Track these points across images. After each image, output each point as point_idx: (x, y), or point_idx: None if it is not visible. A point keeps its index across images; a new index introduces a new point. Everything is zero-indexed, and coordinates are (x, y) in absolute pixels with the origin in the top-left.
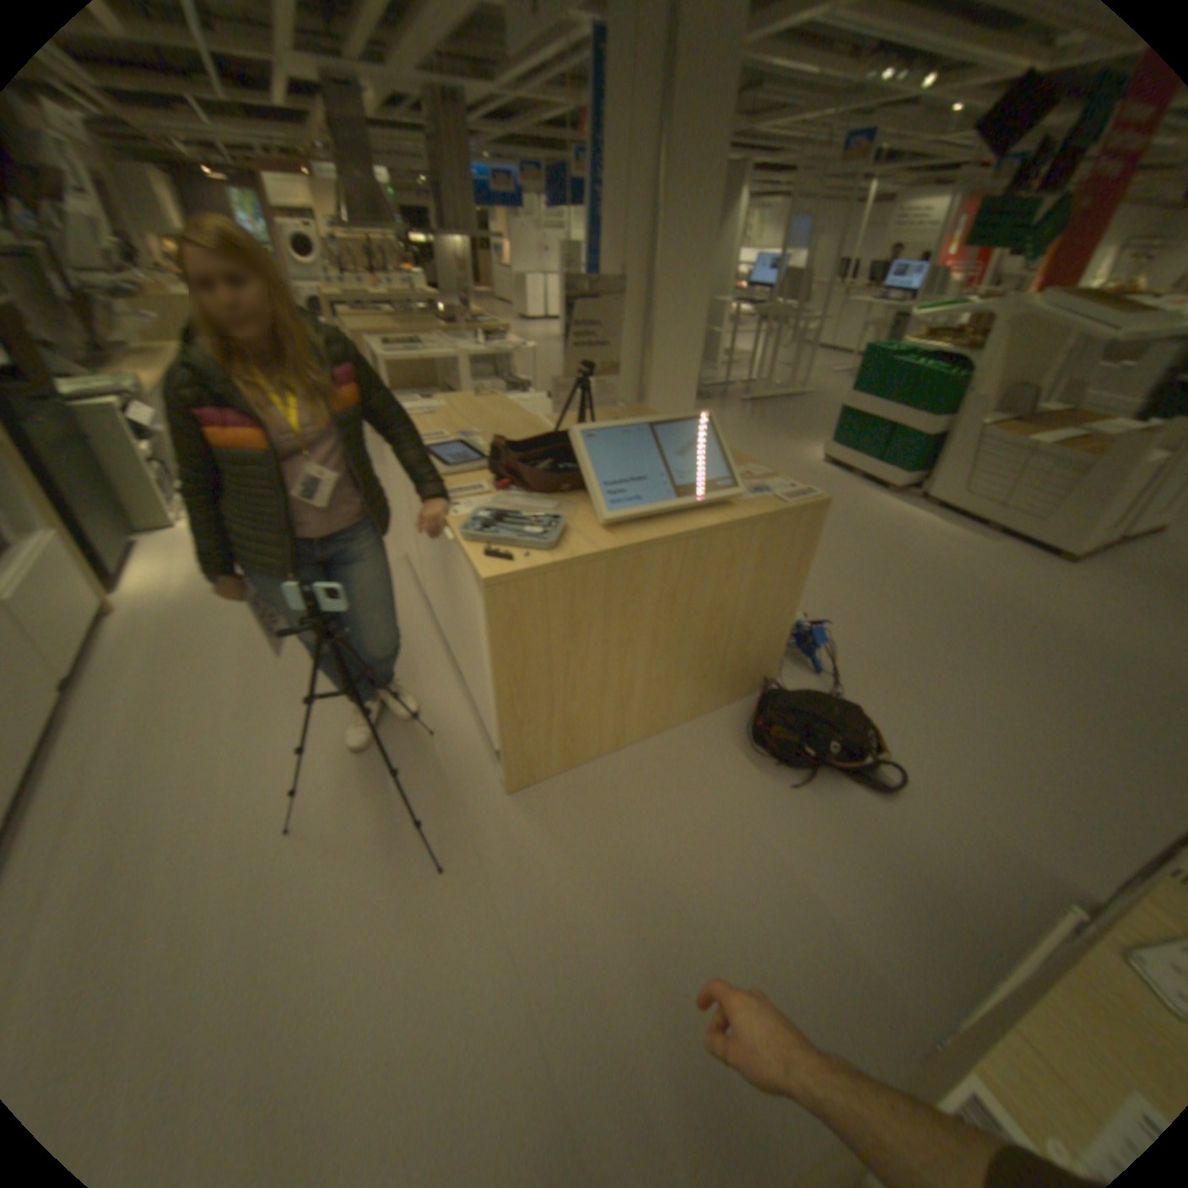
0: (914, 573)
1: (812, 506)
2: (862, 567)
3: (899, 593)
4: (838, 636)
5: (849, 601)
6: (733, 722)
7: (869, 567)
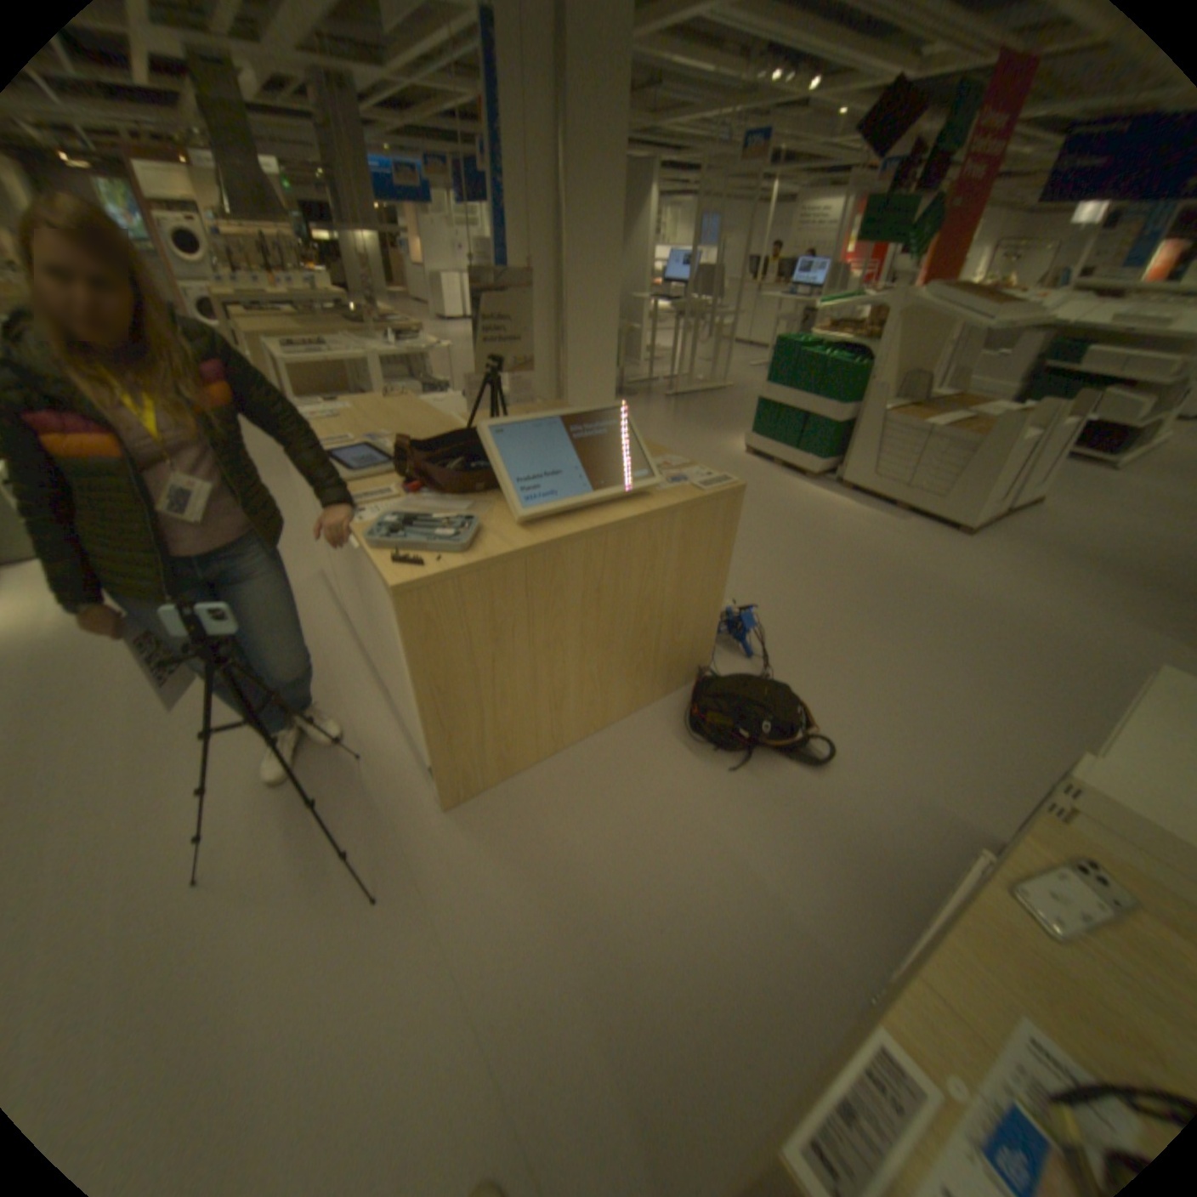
0: (832, 554)
1: (727, 492)
2: (784, 551)
3: (819, 573)
4: (765, 619)
5: (774, 584)
6: (669, 711)
7: (791, 551)
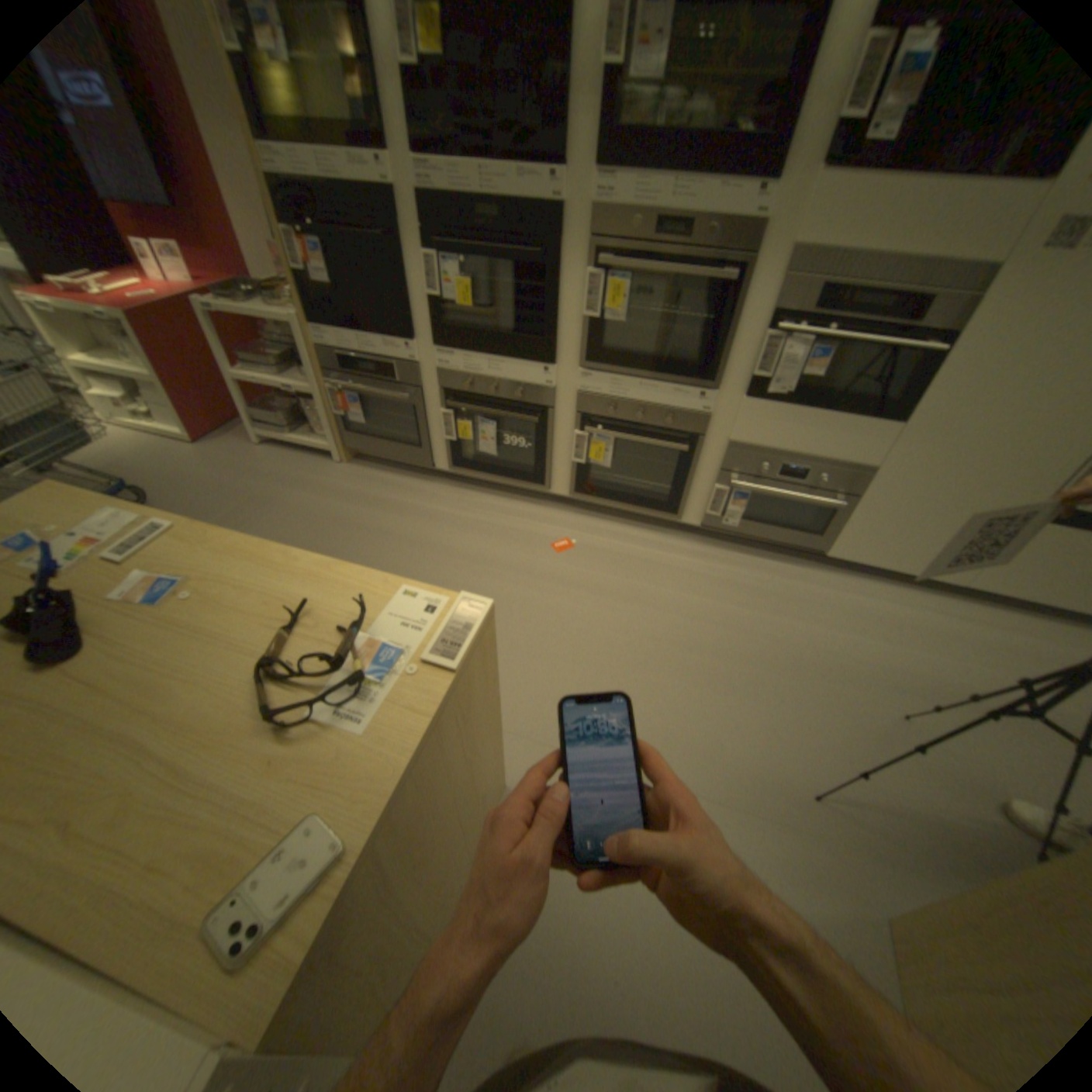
0: None
1: None
2: None
3: None
4: None
5: None
6: None
7: None
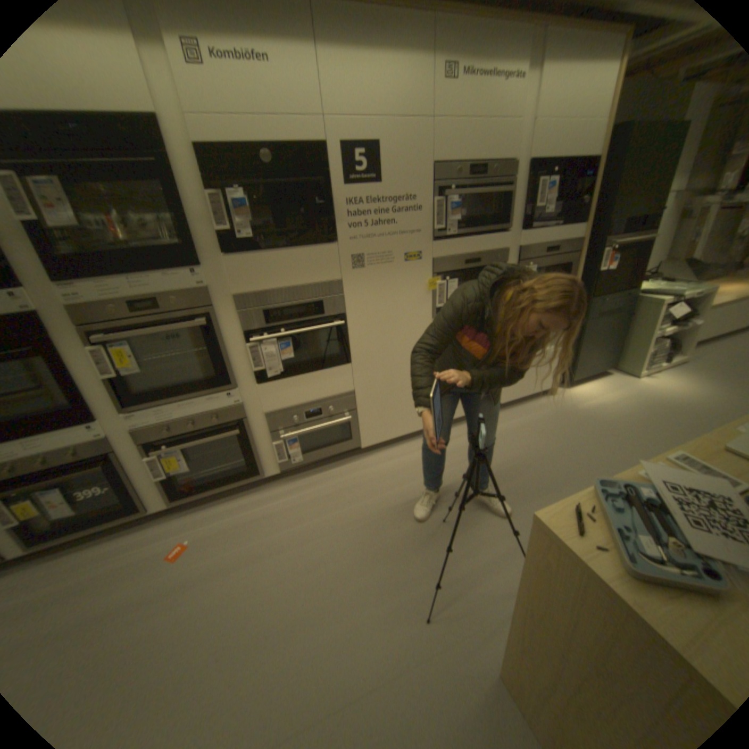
0: None
1: None
2: None
3: None
4: None
5: None
6: None
7: None
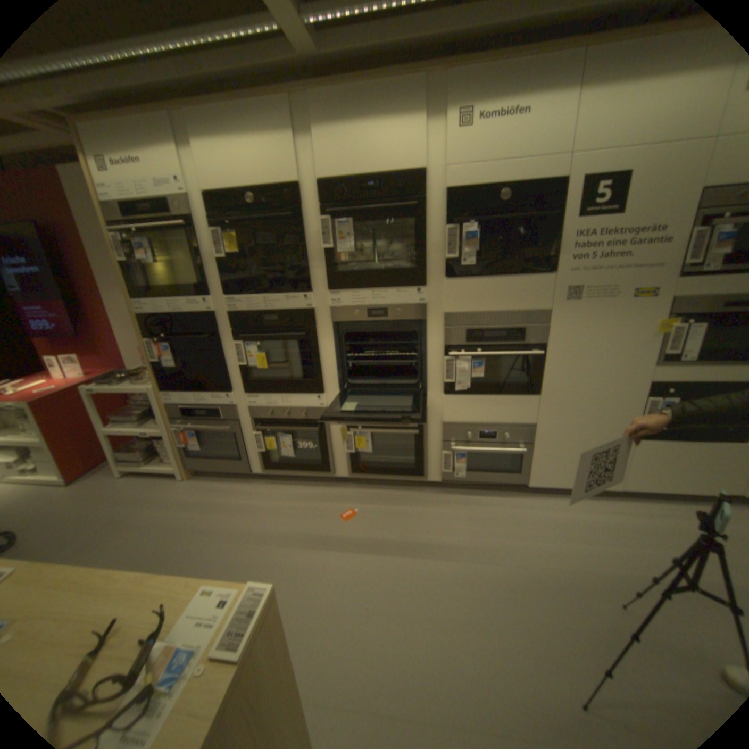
0: None
1: None
2: None
3: None
4: None
5: None
6: None
7: None
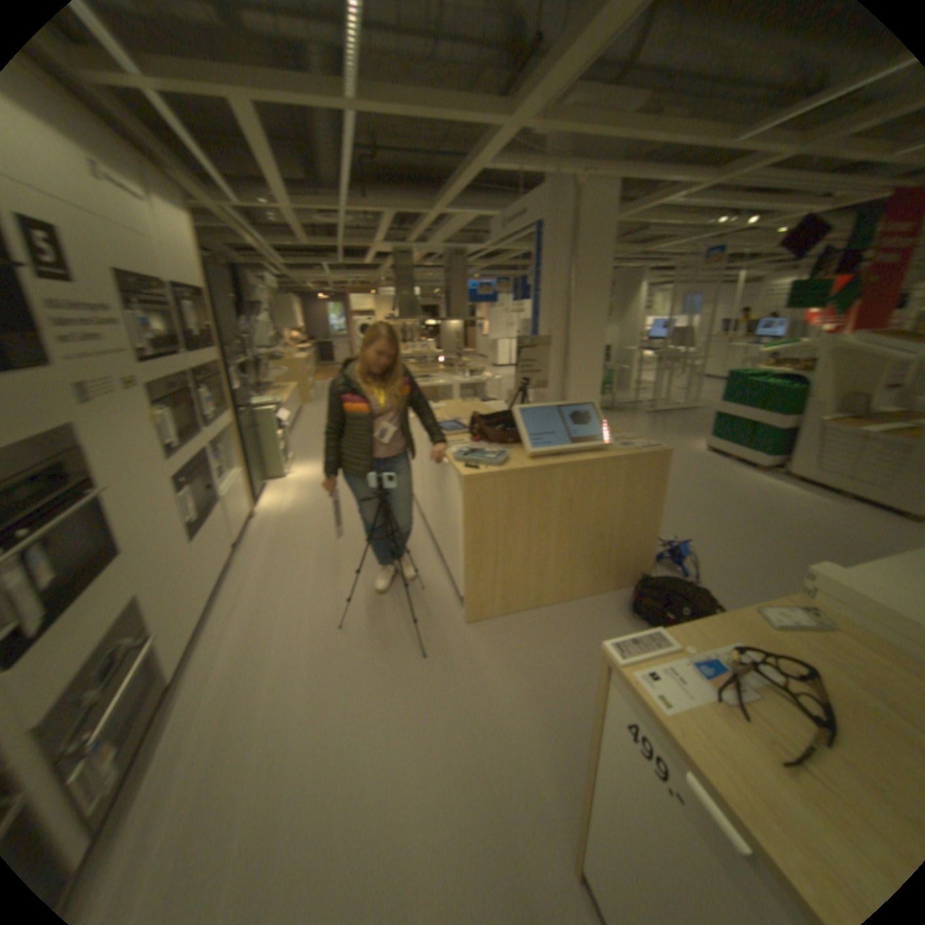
0: (774, 523)
1: (660, 454)
2: (731, 518)
3: (759, 535)
4: (706, 558)
5: (718, 538)
6: (620, 602)
7: (737, 518)
